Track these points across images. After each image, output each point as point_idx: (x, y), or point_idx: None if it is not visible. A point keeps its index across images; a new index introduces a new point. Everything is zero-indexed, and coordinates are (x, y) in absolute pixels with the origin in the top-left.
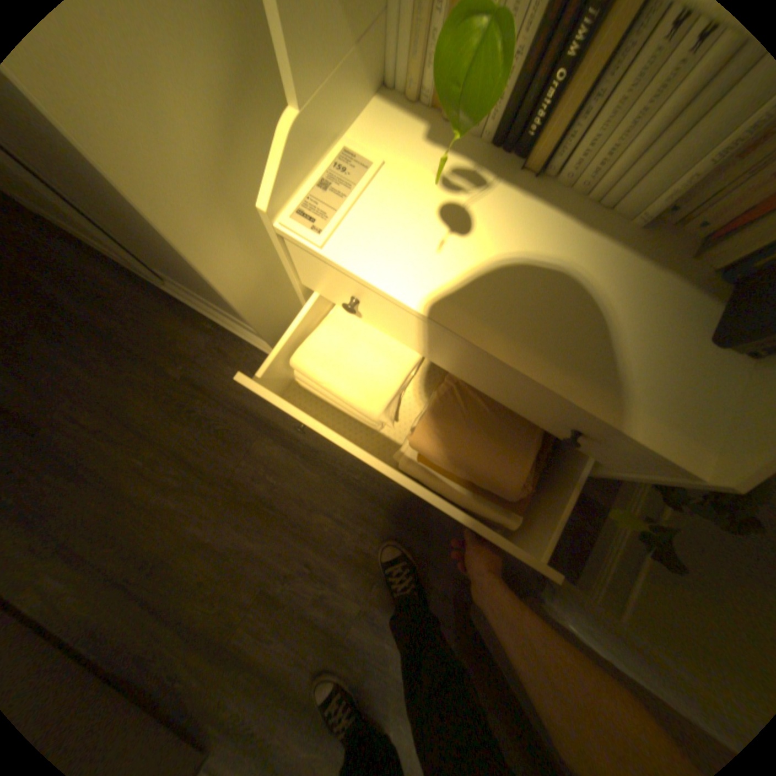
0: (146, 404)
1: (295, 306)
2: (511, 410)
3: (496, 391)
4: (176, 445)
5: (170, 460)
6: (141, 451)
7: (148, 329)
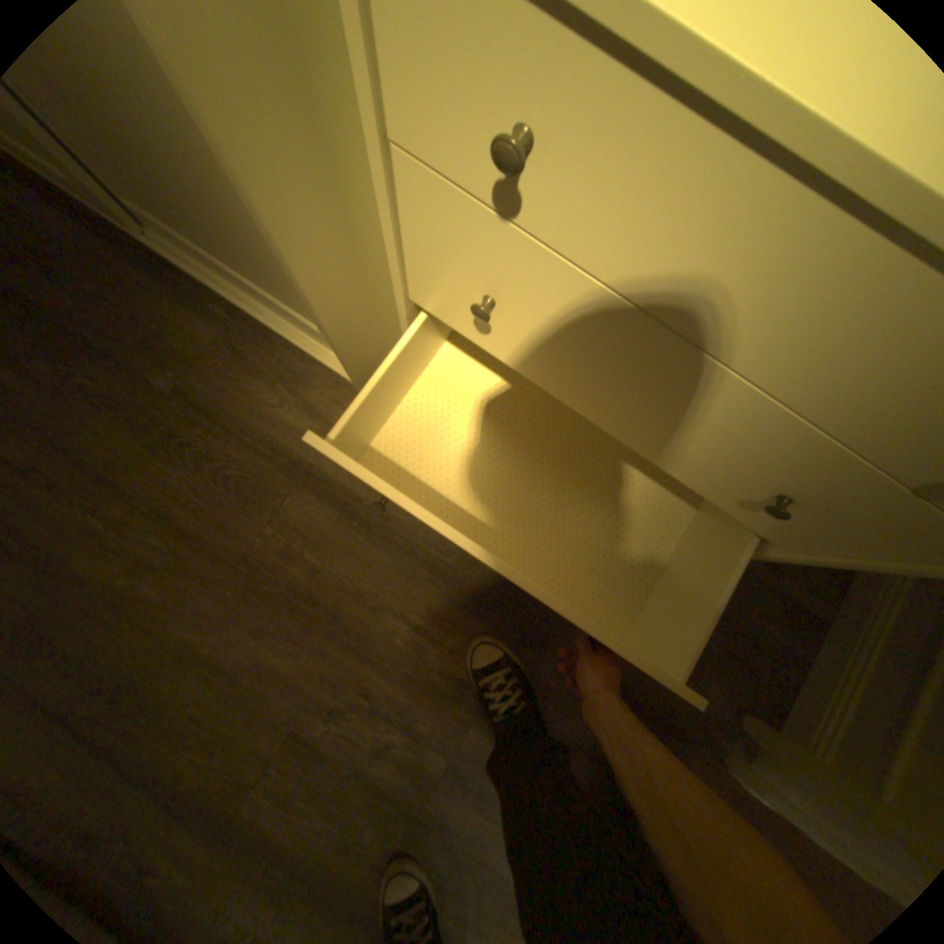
0: (112, 430)
1: (364, 246)
2: (825, 434)
3: (830, 381)
4: (160, 498)
5: (150, 521)
6: (103, 506)
7: (118, 310)
